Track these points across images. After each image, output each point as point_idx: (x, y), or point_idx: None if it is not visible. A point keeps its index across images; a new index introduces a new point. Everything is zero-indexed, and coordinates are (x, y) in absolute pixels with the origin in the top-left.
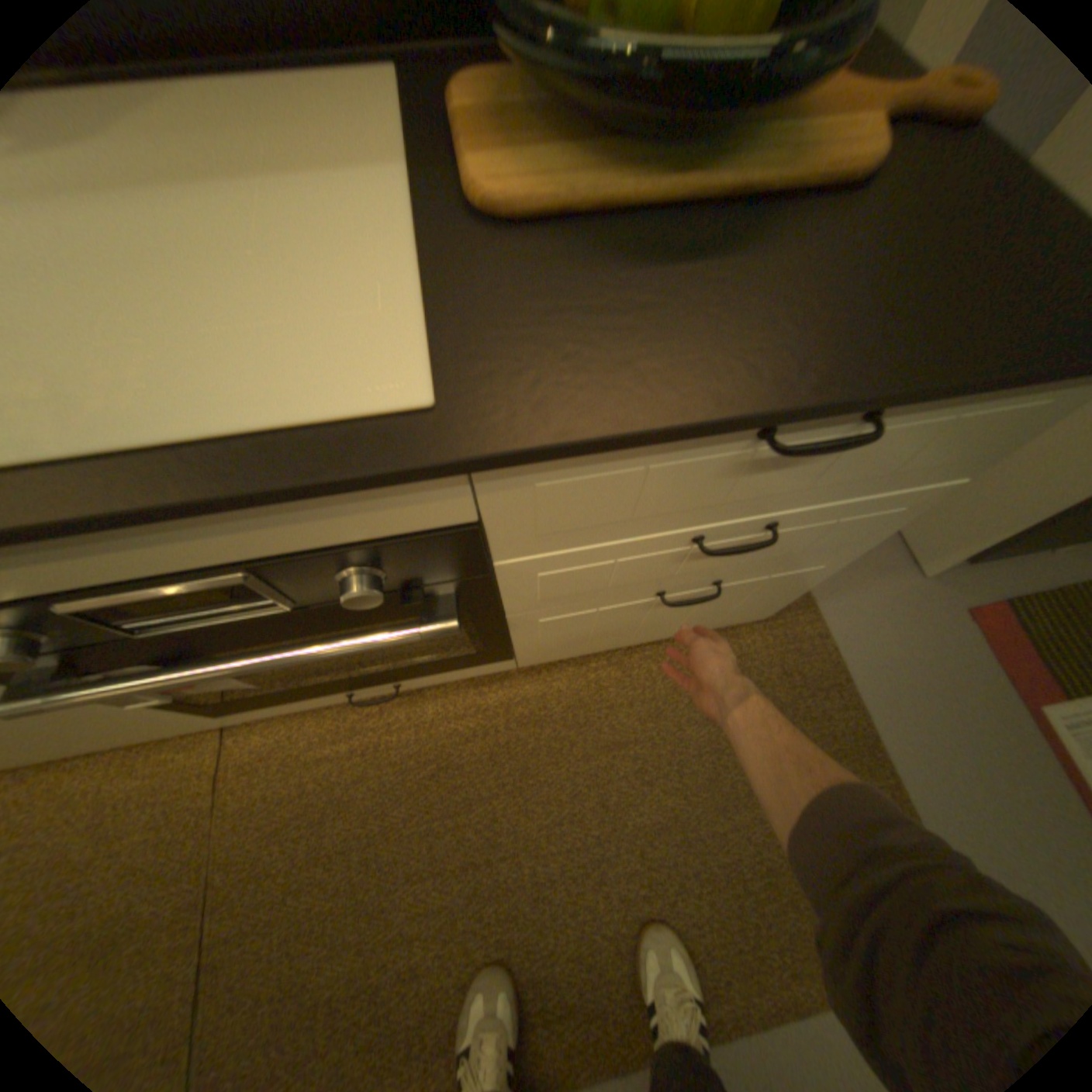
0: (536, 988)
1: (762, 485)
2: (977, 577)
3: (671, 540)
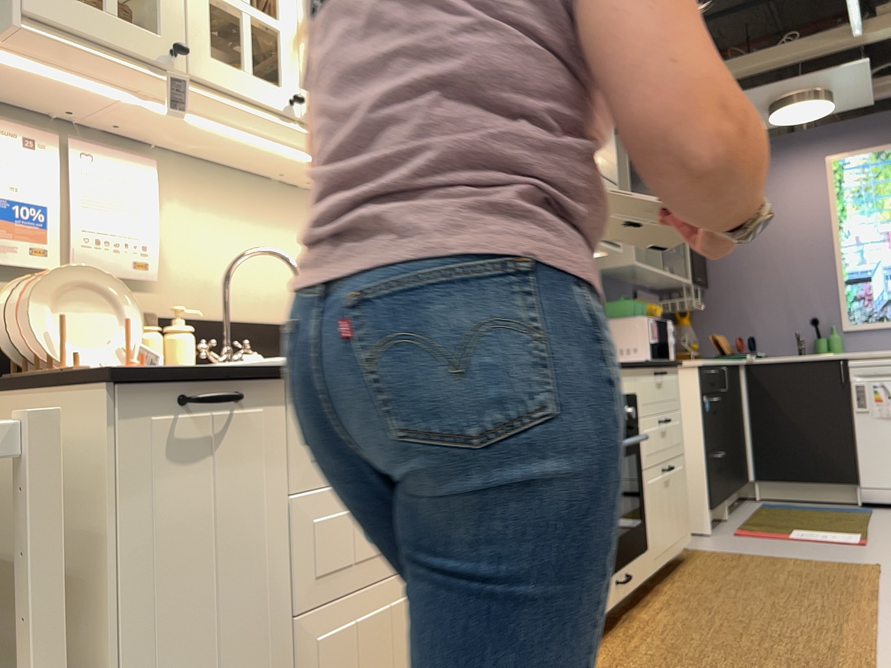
0: (824, 629)
1: (660, 395)
2: (722, 530)
3: (657, 420)
